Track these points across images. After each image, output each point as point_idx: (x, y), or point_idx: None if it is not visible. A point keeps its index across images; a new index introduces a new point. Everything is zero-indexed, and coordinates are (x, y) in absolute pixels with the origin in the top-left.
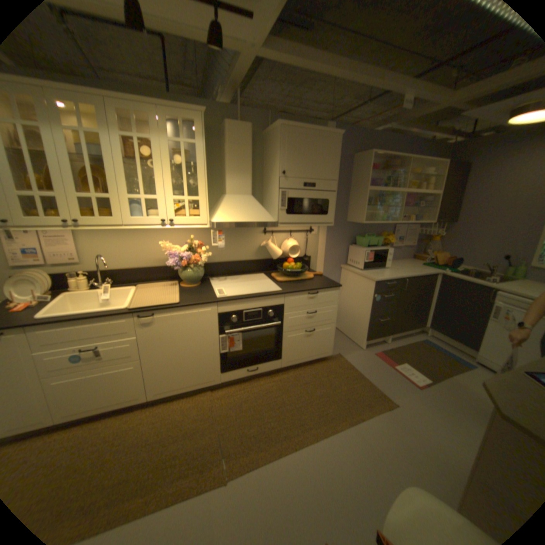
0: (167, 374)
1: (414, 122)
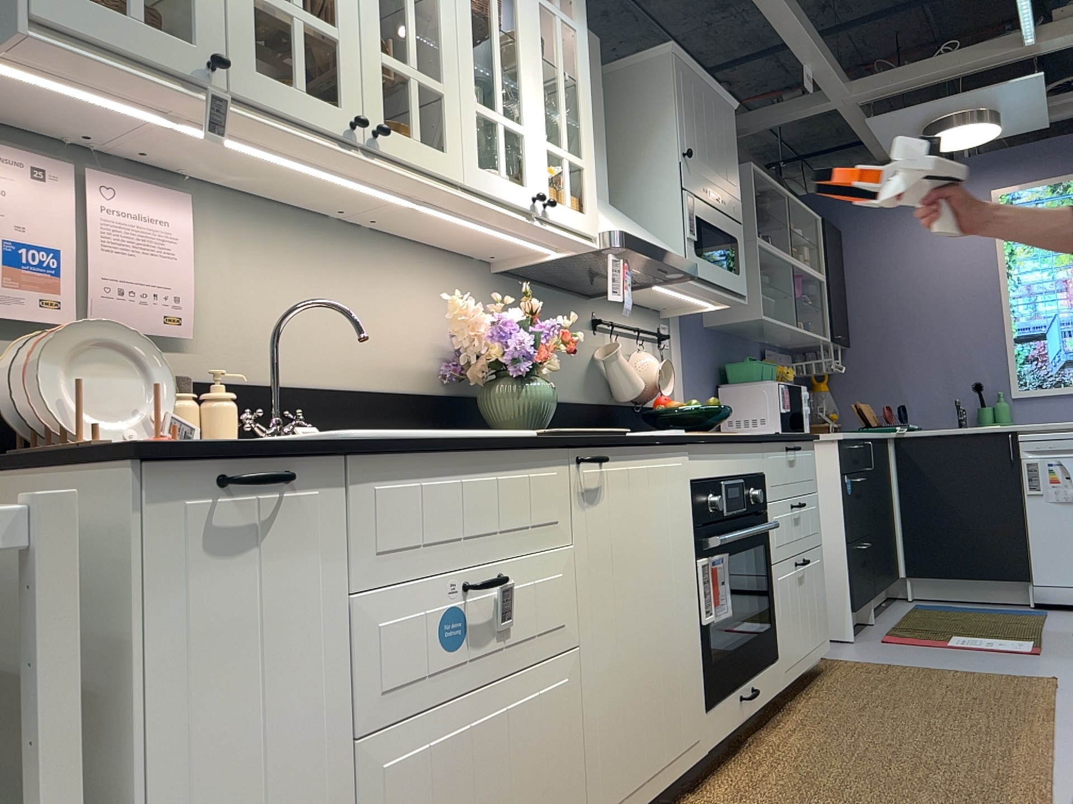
0: (626, 709)
1: None
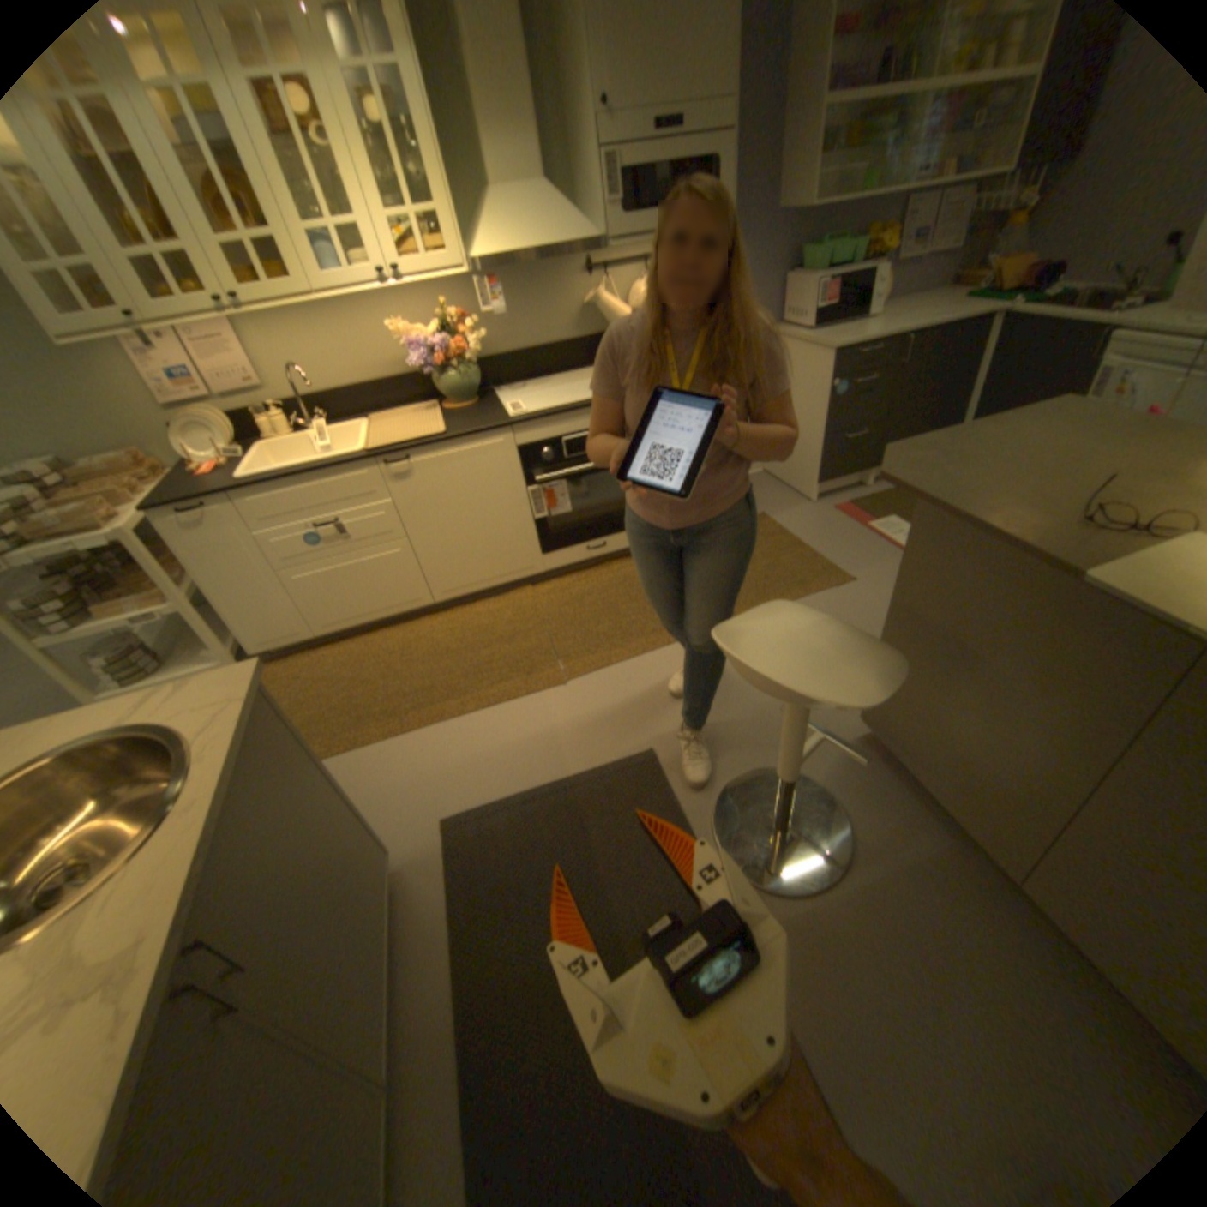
0: (455, 559)
1: None
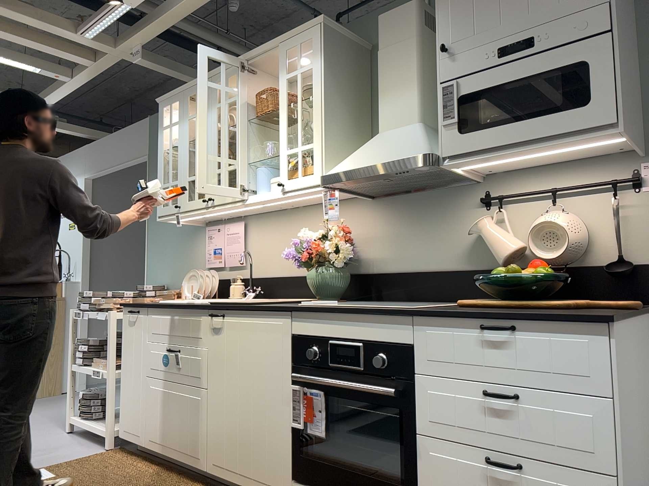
0: (228, 431)
1: None
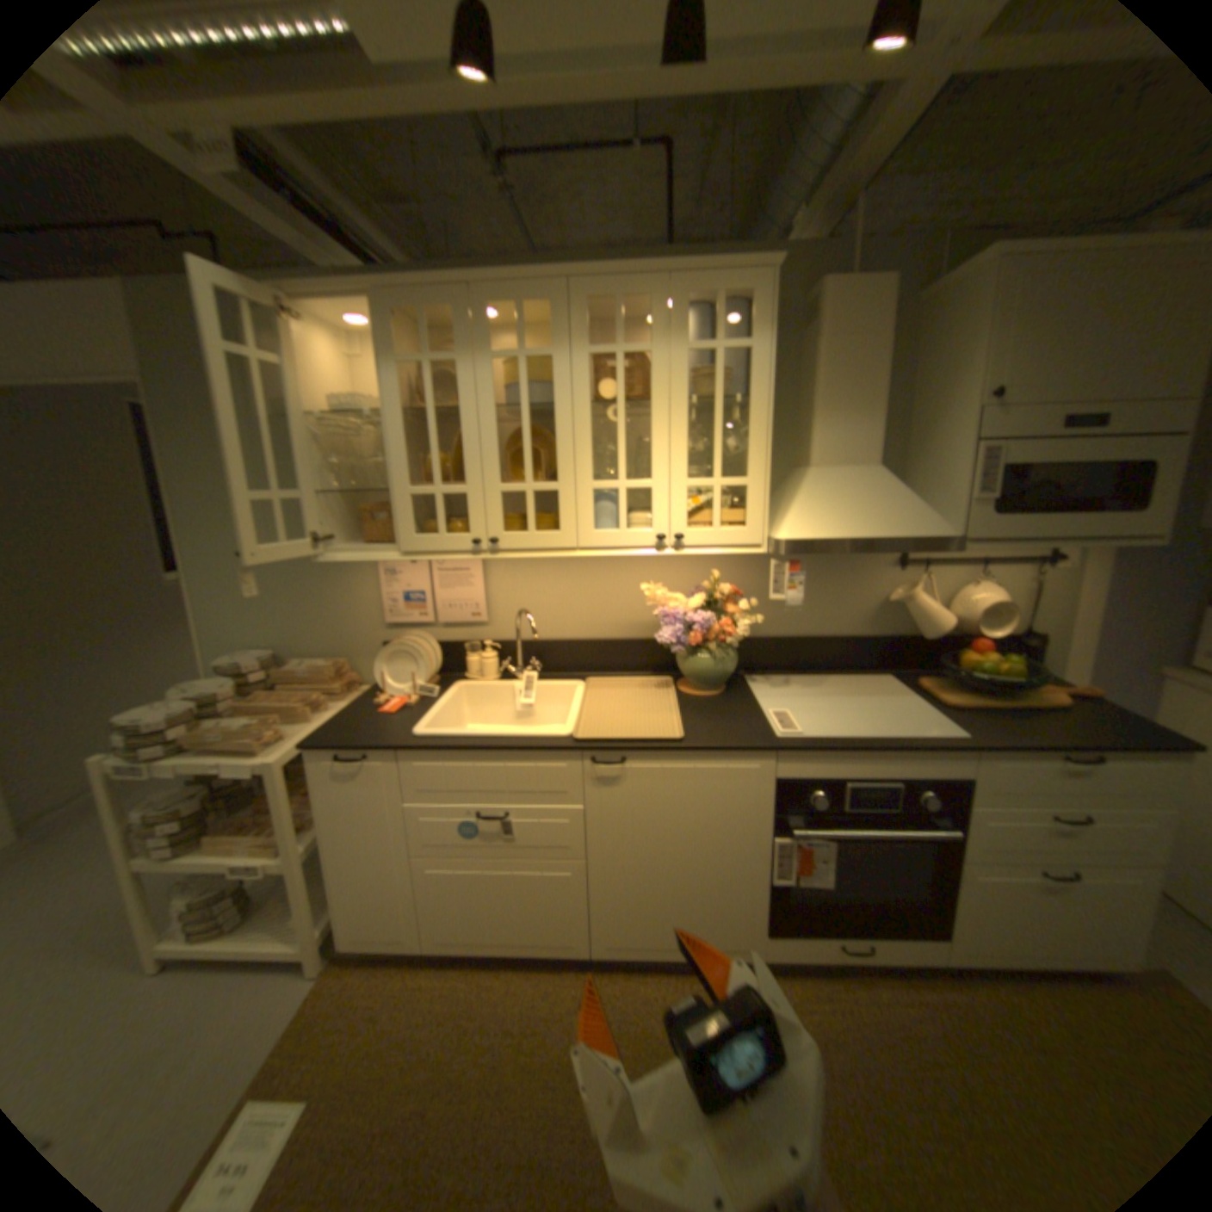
0: (640, 906)
1: None
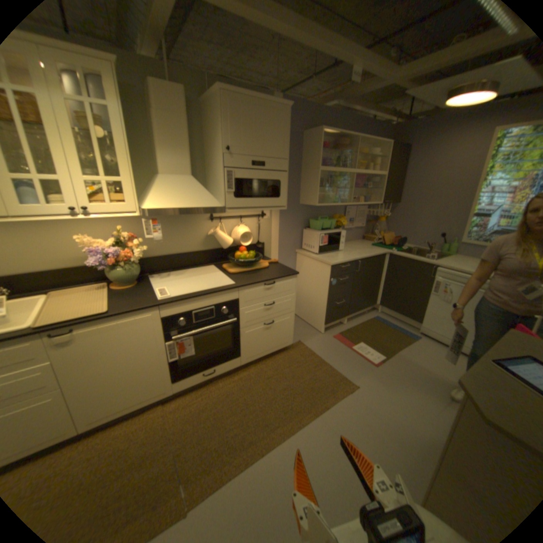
0: (103, 396)
1: (360, 100)
